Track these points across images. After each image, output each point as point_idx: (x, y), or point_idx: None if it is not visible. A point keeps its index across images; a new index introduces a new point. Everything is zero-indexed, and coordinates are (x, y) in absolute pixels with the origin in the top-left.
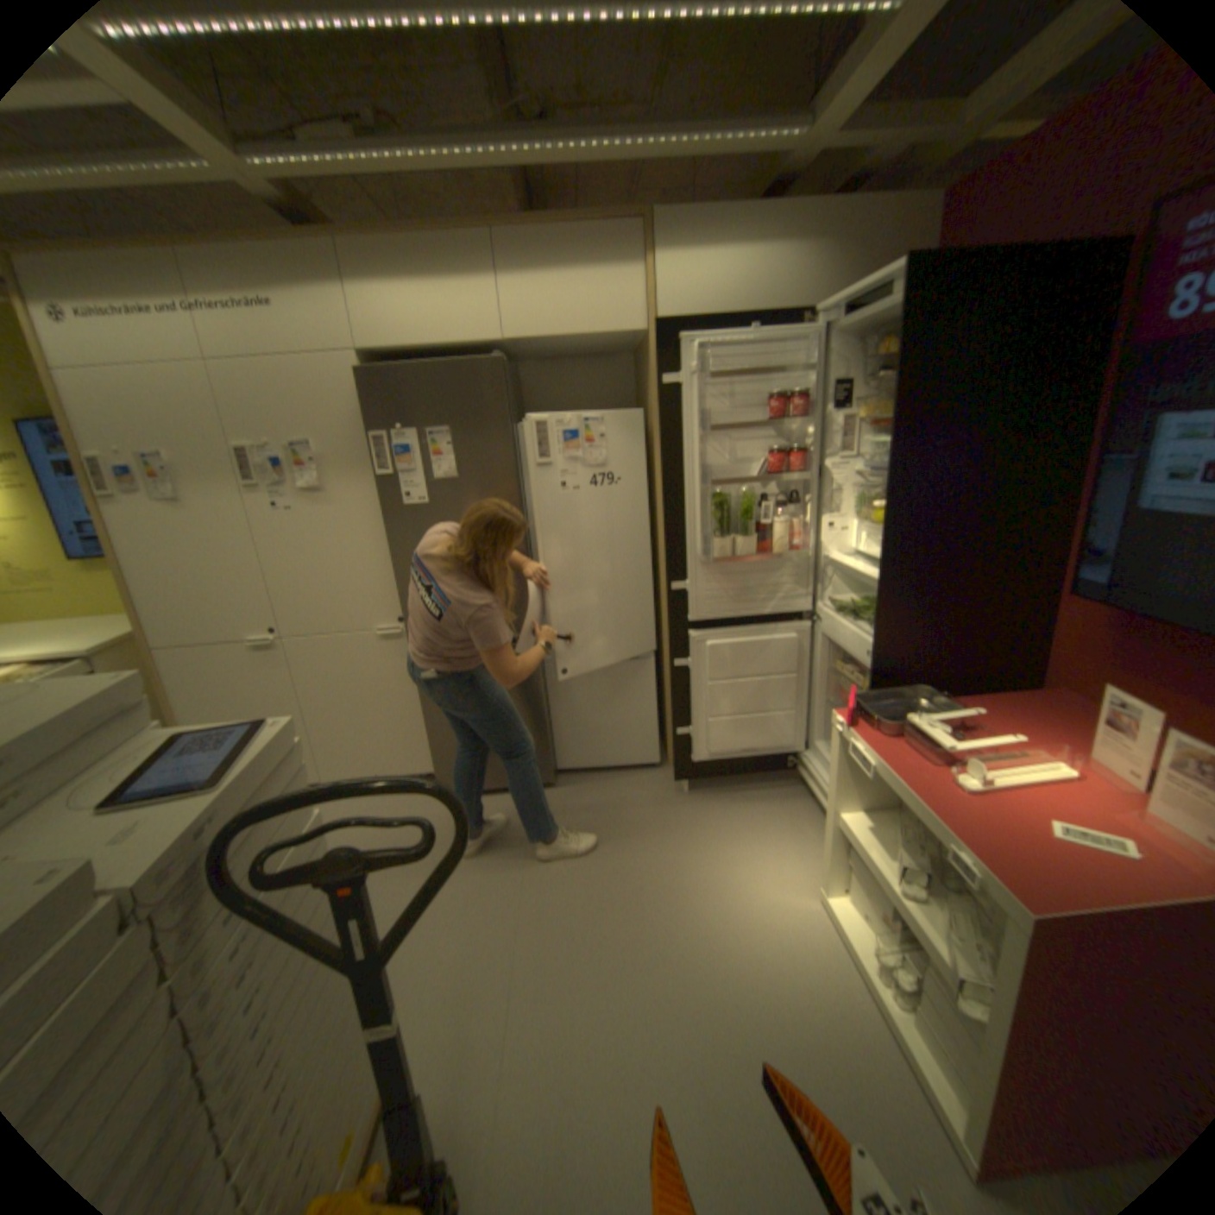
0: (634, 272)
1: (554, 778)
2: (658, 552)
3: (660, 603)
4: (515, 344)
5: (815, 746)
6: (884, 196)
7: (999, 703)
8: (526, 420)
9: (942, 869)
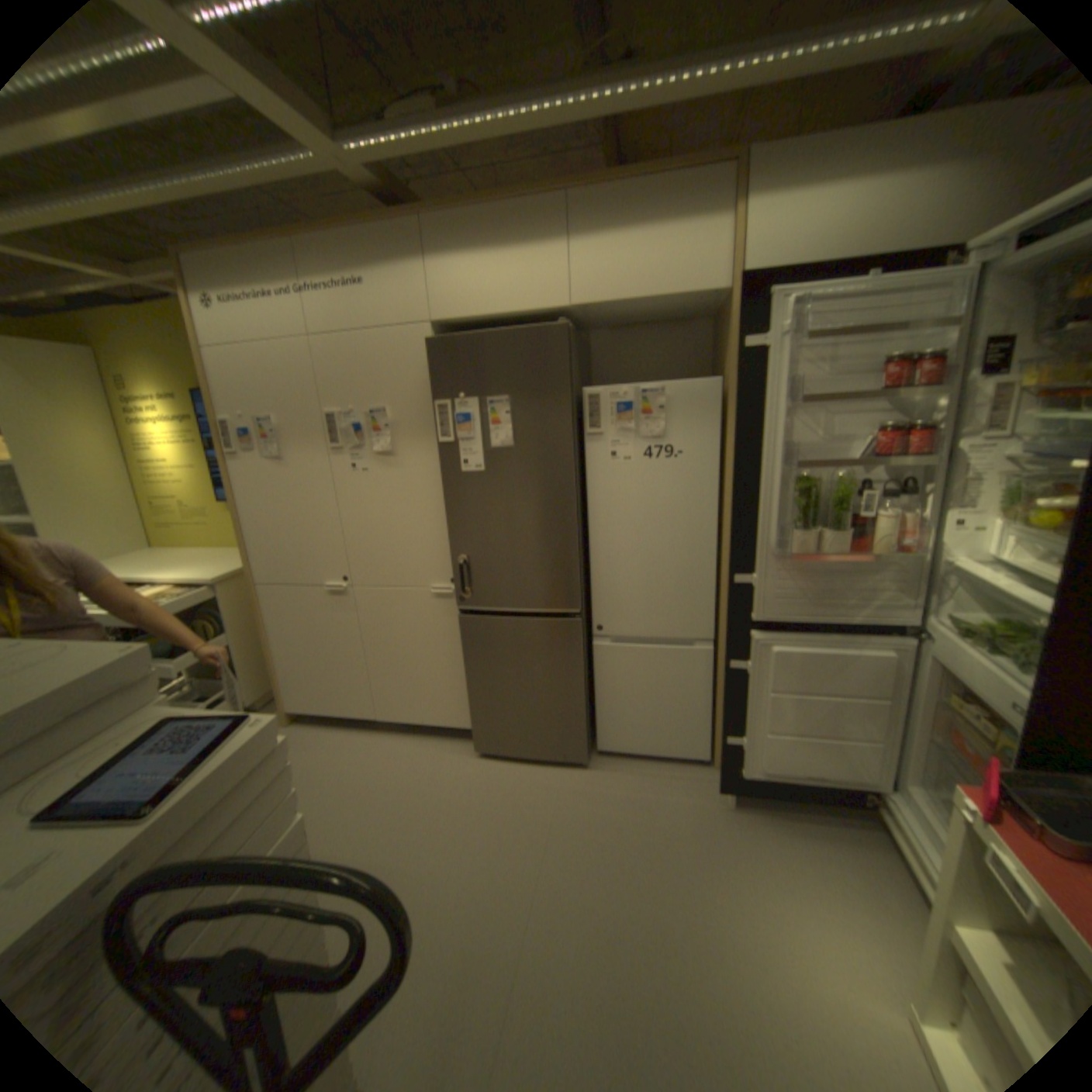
0: (721, 223)
1: (588, 759)
2: (722, 535)
3: (720, 590)
4: (584, 309)
5: (909, 792)
6: None
7: None
8: (588, 388)
9: None
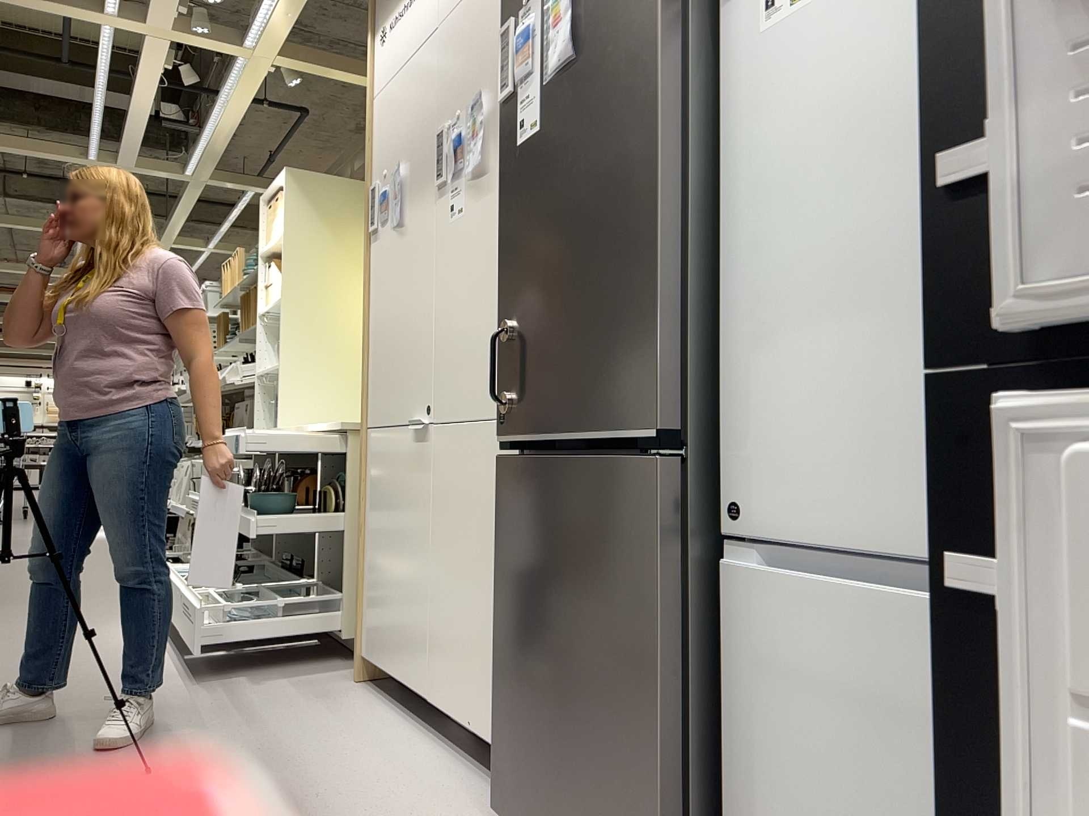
0: None
1: None
2: None
3: None
4: None
5: None
6: None
7: None
8: None
9: None
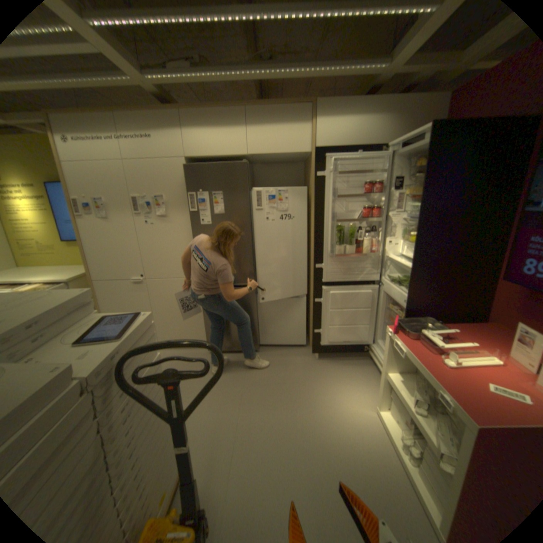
0: (307, 126)
1: (258, 348)
2: (310, 250)
3: (310, 273)
4: (253, 156)
5: (377, 342)
6: (422, 94)
7: (466, 327)
8: (255, 189)
9: (435, 402)
